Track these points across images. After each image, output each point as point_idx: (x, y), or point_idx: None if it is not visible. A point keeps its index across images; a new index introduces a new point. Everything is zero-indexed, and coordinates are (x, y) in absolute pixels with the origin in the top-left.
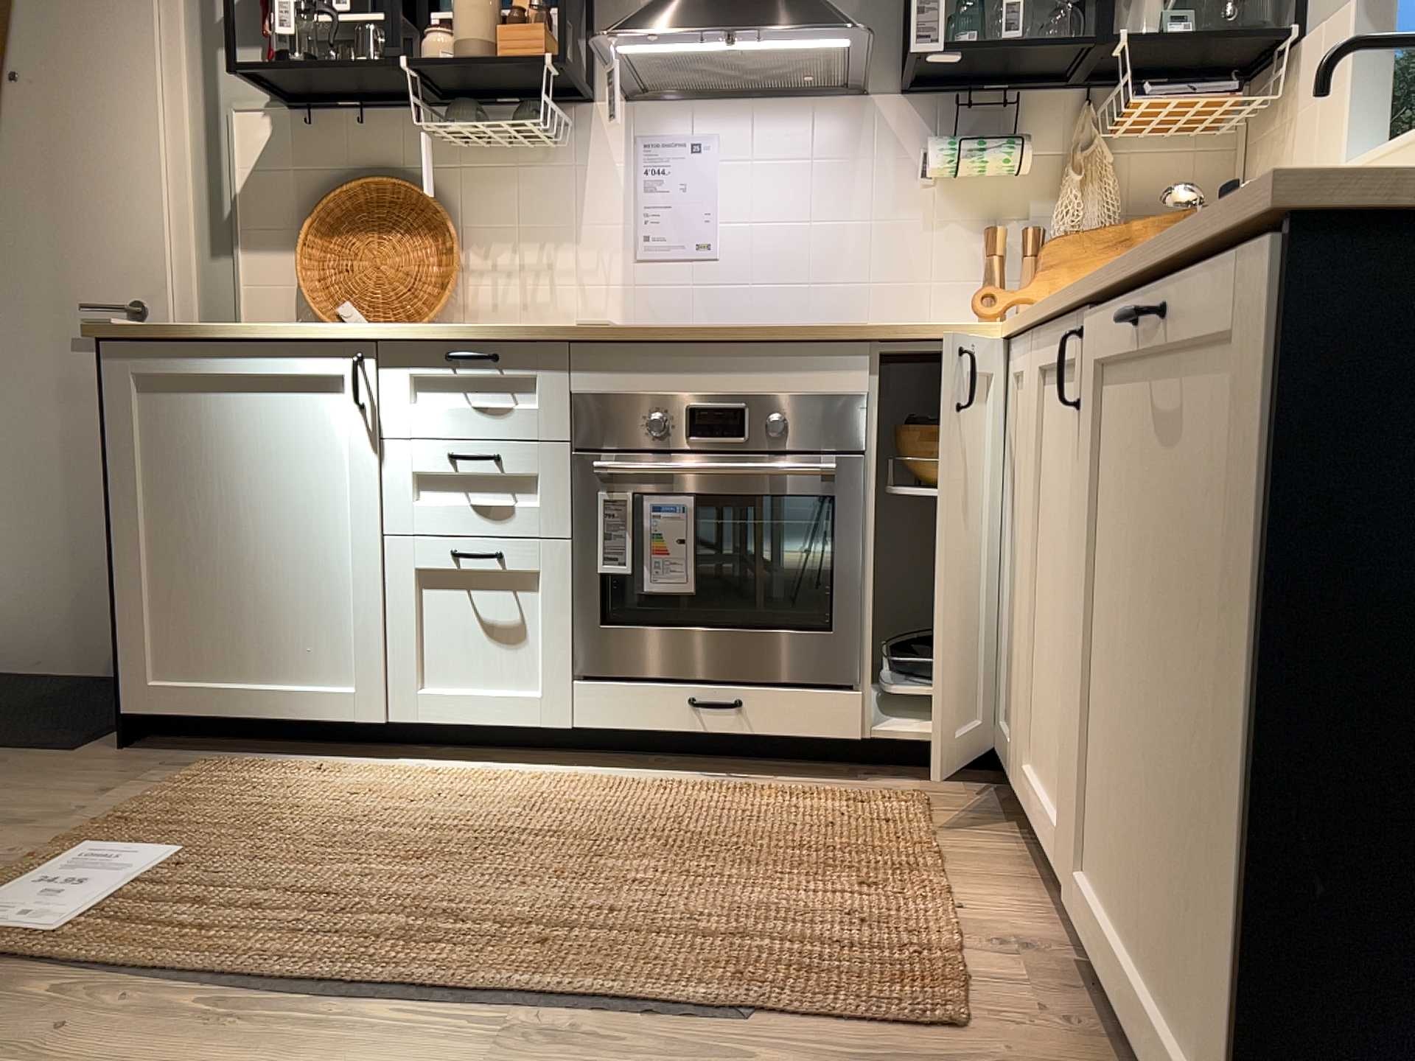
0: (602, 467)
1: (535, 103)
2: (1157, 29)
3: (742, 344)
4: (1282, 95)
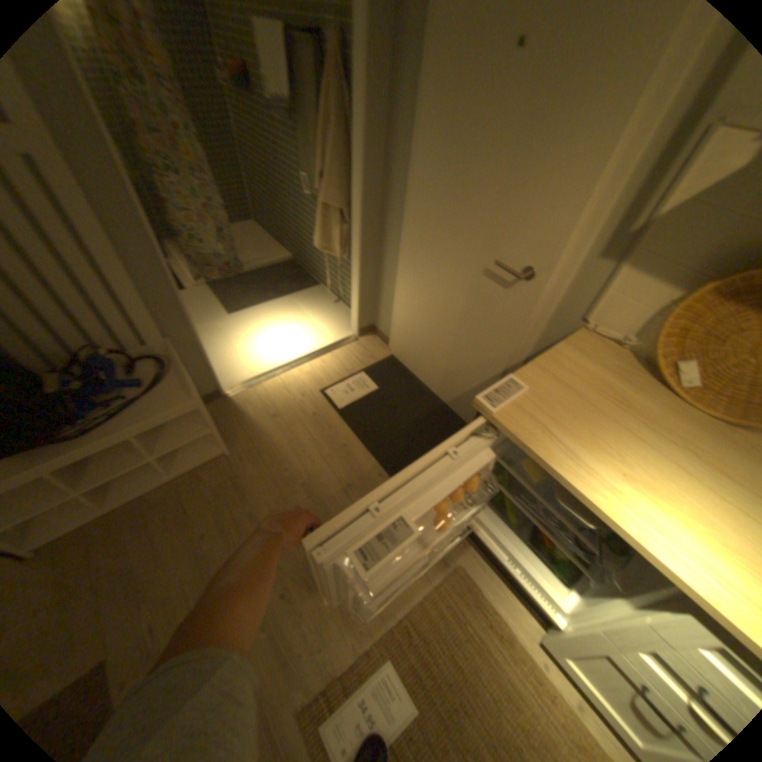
0: None
1: None
2: None
3: None
4: None
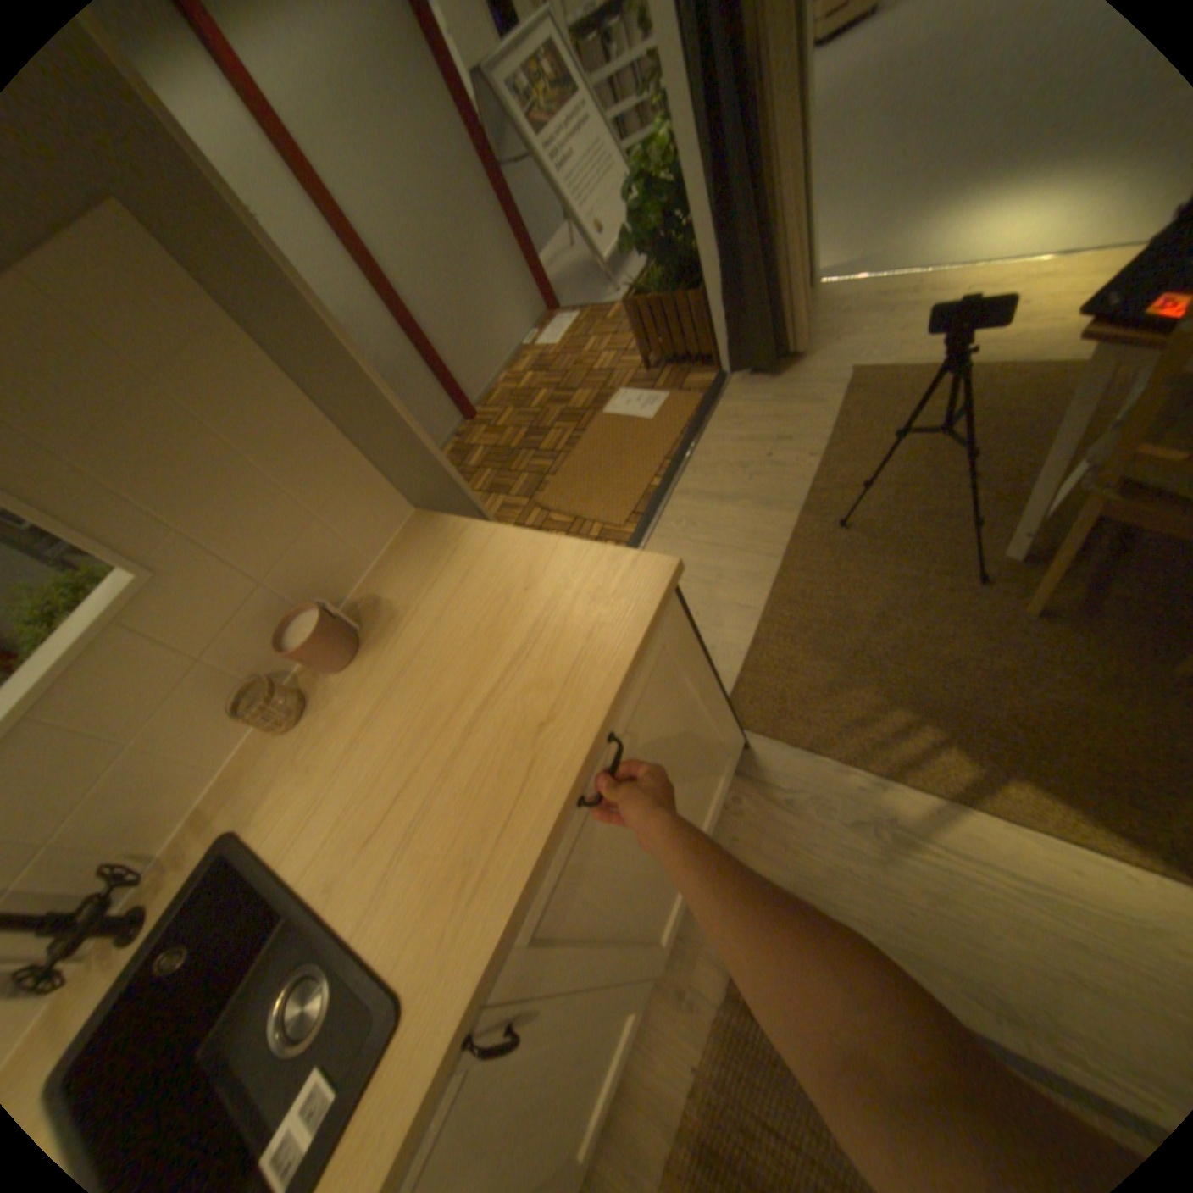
0: None
1: None
2: None
3: None
4: None
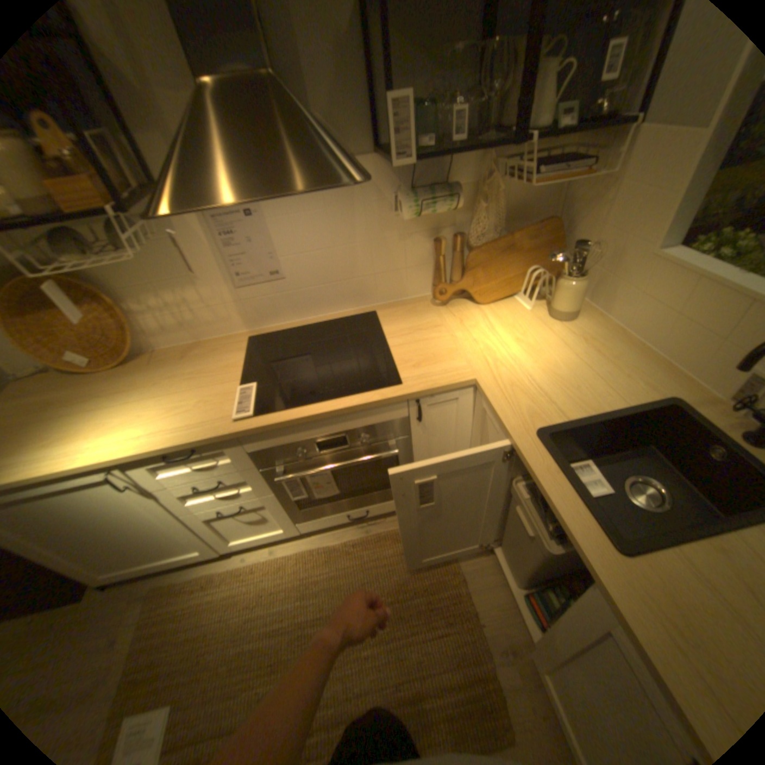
0: (278, 477)
1: (117, 218)
2: (556, 115)
3: (335, 413)
4: (619, 156)
